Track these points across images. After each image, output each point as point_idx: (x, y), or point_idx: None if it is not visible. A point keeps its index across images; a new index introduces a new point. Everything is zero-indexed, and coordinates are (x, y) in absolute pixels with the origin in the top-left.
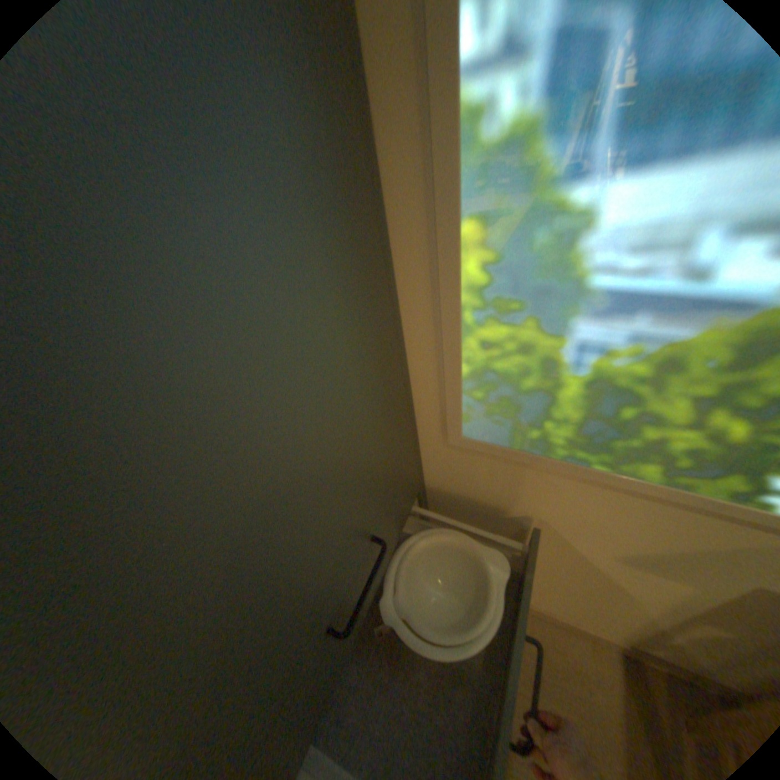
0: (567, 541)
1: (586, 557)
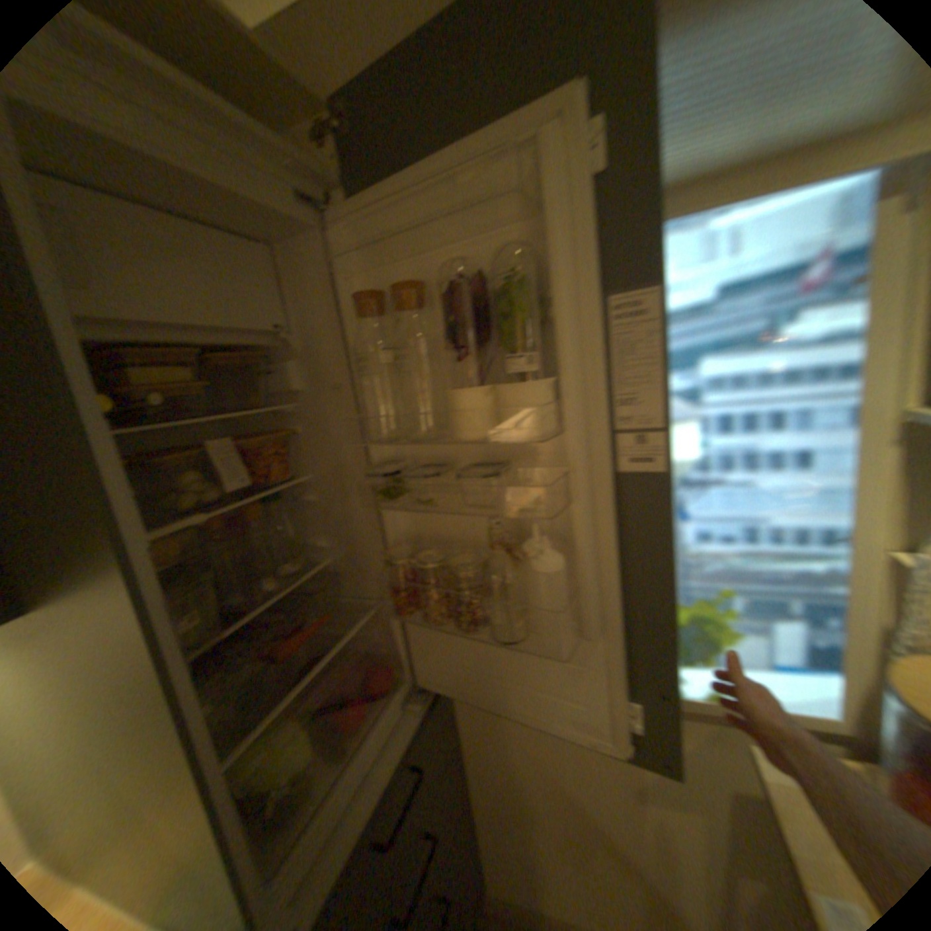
0: (590, 786)
1: (612, 805)
